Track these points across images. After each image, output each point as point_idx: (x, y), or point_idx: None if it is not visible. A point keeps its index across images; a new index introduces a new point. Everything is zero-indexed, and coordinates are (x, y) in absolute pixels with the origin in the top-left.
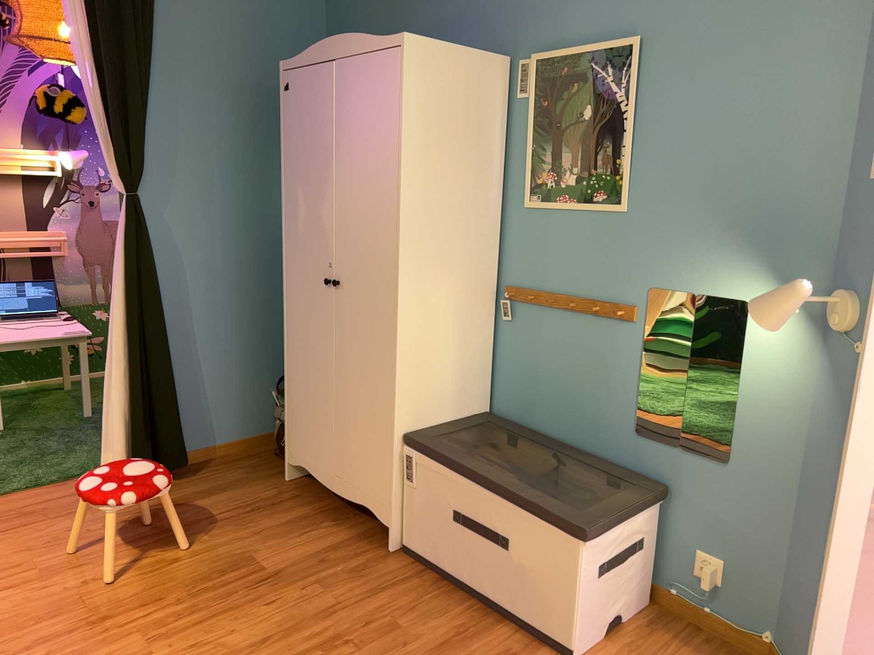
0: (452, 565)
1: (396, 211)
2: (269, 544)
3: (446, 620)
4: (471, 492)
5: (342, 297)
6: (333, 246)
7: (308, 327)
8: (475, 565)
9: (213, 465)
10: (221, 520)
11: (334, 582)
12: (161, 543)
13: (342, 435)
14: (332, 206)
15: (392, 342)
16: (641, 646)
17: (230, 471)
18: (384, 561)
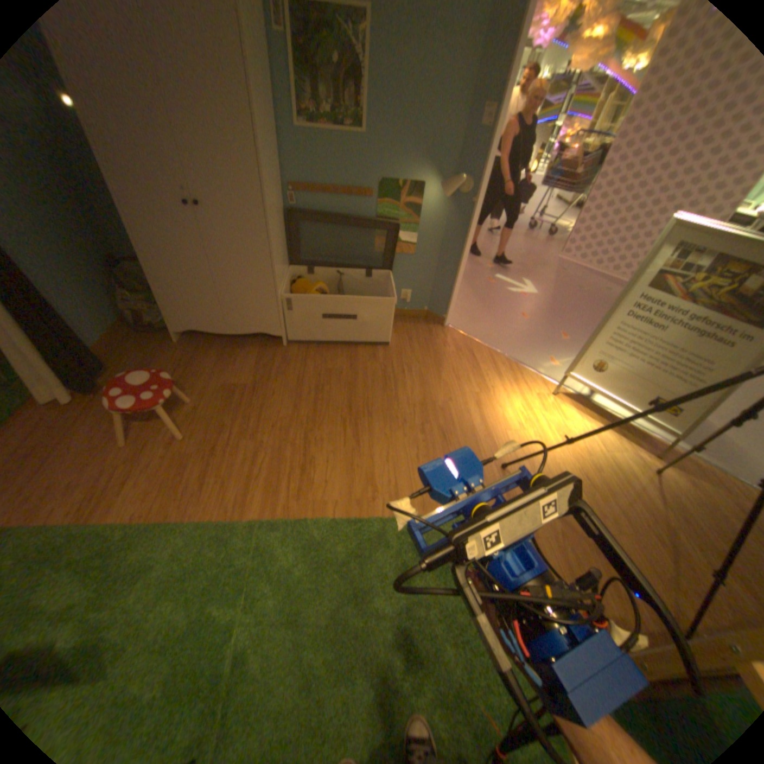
0: (322, 336)
1: (255, 145)
2: (227, 374)
3: (339, 357)
4: (331, 302)
5: (197, 212)
6: (183, 172)
7: (170, 239)
8: (336, 332)
9: (109, 357)
10: (179, 379)
11: (282, 370)
12: (169, 407)
13: (219, 302)
14: (171, 137)
15: (268, 238)
16: (397, 330)
17: (128, 355)
18: (288, 351)
